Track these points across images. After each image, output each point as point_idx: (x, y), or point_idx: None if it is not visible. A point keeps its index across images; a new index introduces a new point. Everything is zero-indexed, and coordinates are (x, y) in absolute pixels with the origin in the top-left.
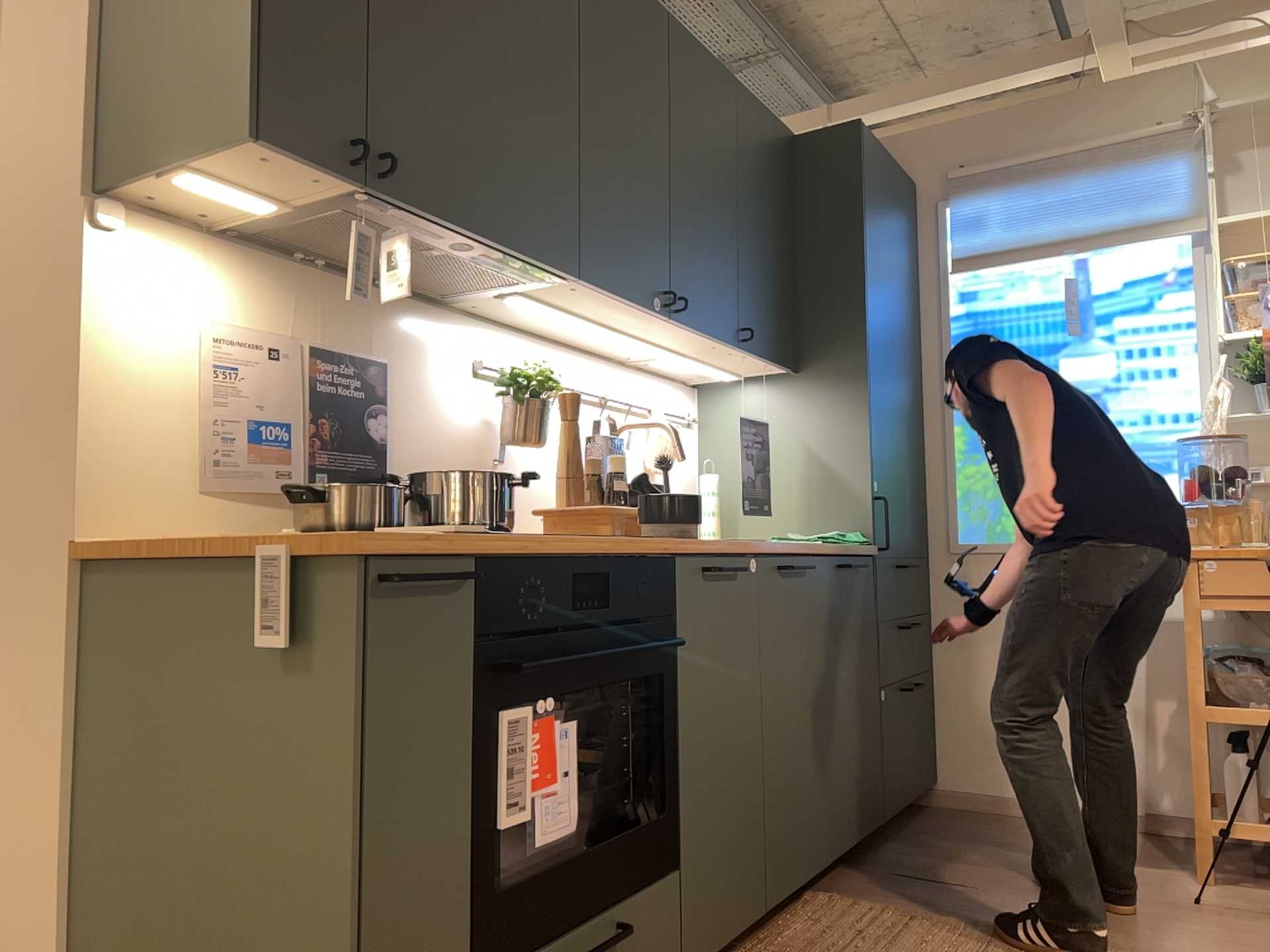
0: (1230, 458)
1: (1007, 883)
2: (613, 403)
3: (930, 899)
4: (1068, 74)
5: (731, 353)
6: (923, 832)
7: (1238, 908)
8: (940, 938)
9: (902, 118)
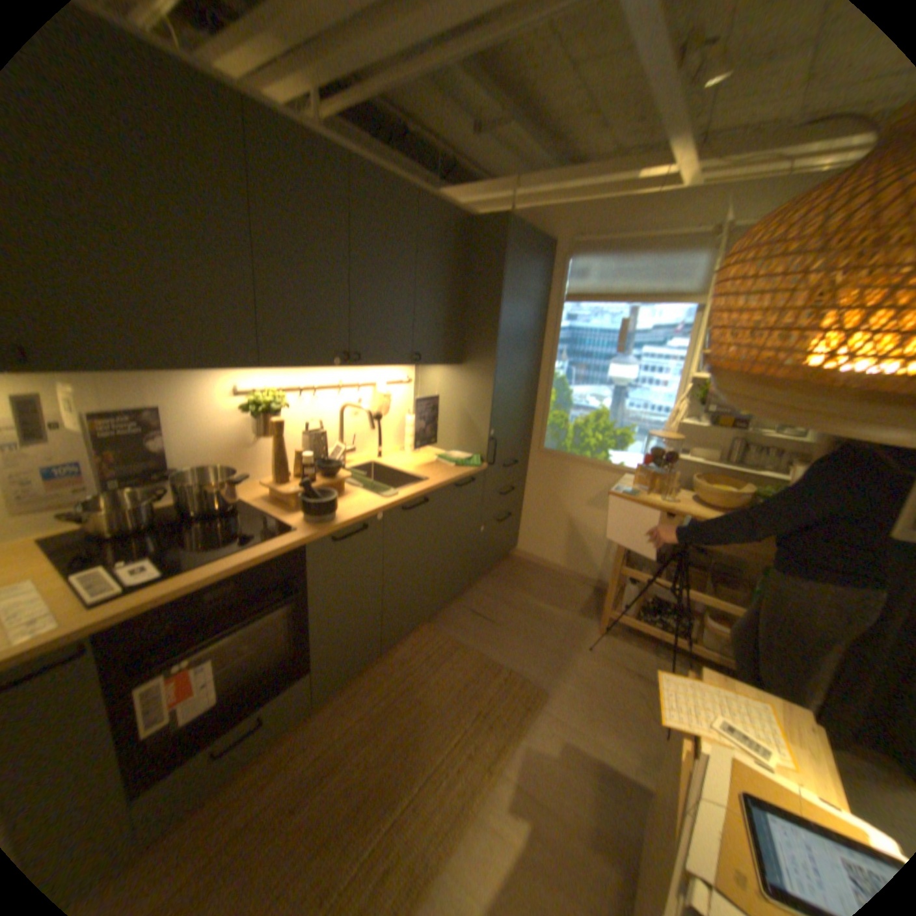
0: (680, 436)
1: (513, 622)
2: (348, 384)
3: (473, 631)
4: (662, 173)
5: (411, 364)
6: (497, 576)
7: (605, 656)
8: (459, 666)
9: (560, 189)
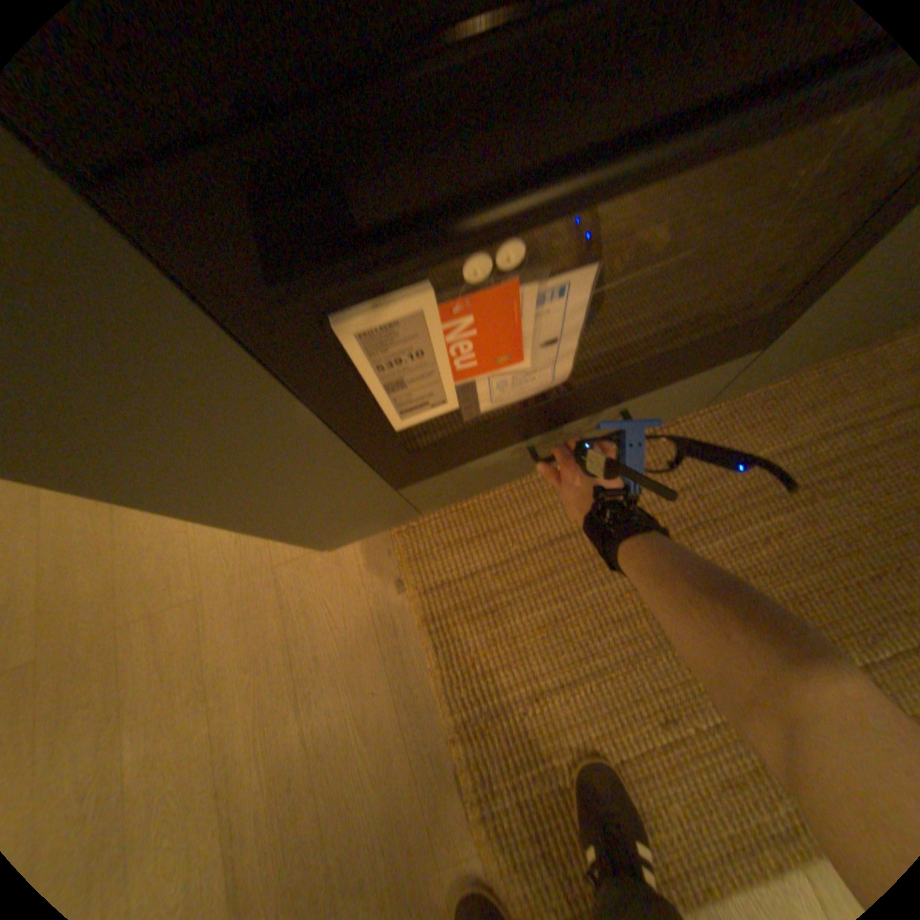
0: None
1: None
2: None
3: None
4: None
5: None
6: None
7: None
8: None
9: None
